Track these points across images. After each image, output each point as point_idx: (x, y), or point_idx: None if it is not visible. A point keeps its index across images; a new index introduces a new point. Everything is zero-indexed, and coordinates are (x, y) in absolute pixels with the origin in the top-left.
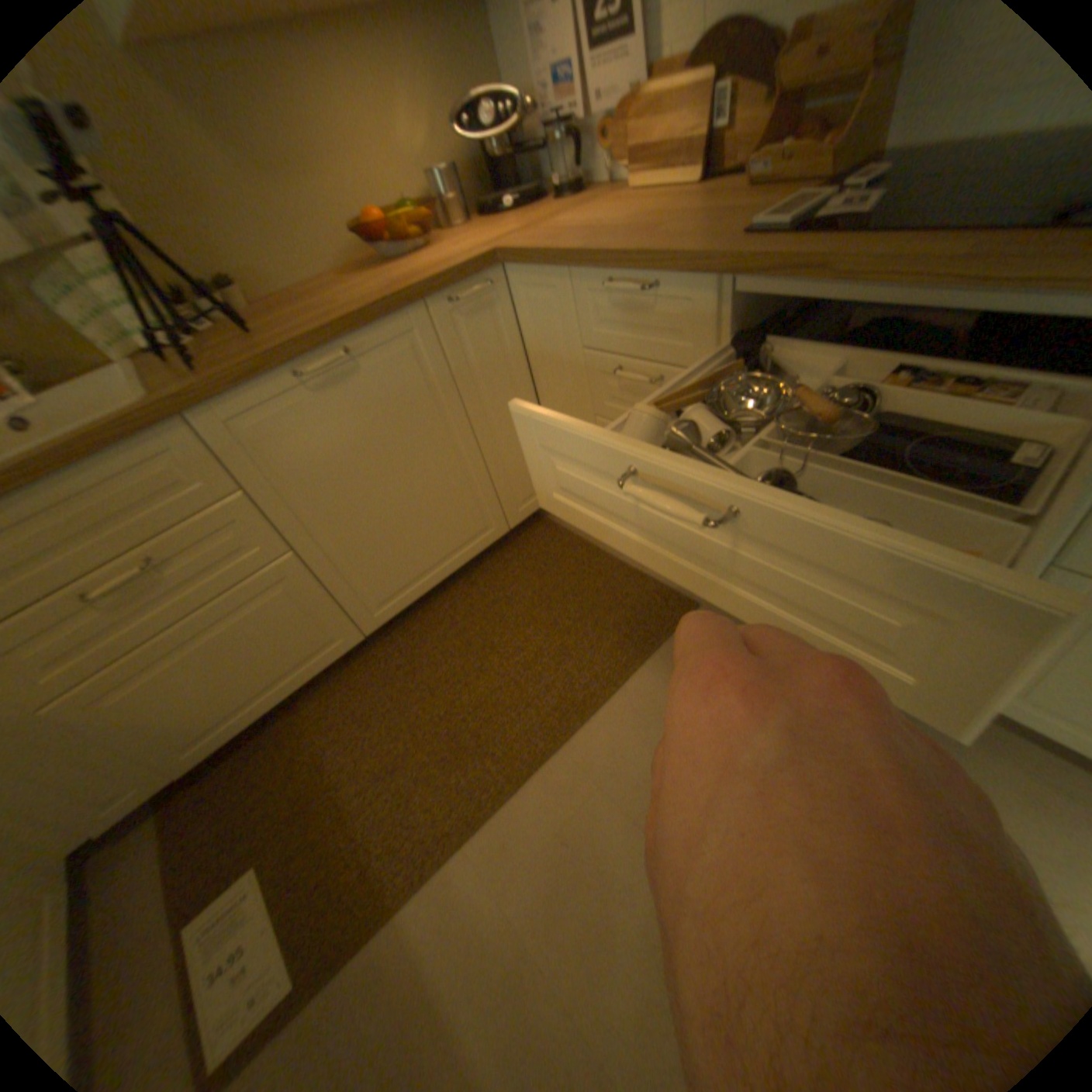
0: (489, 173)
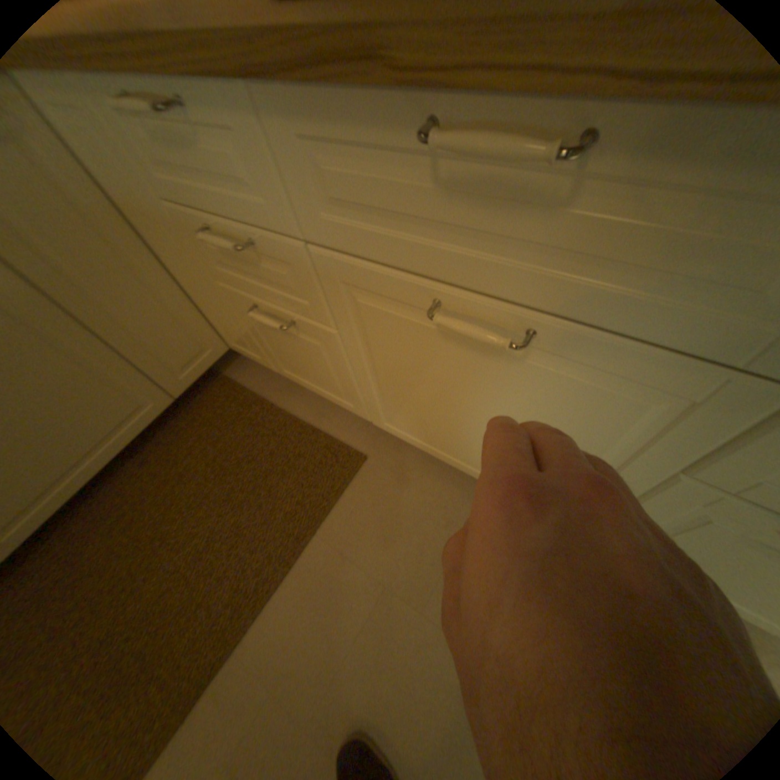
0: None
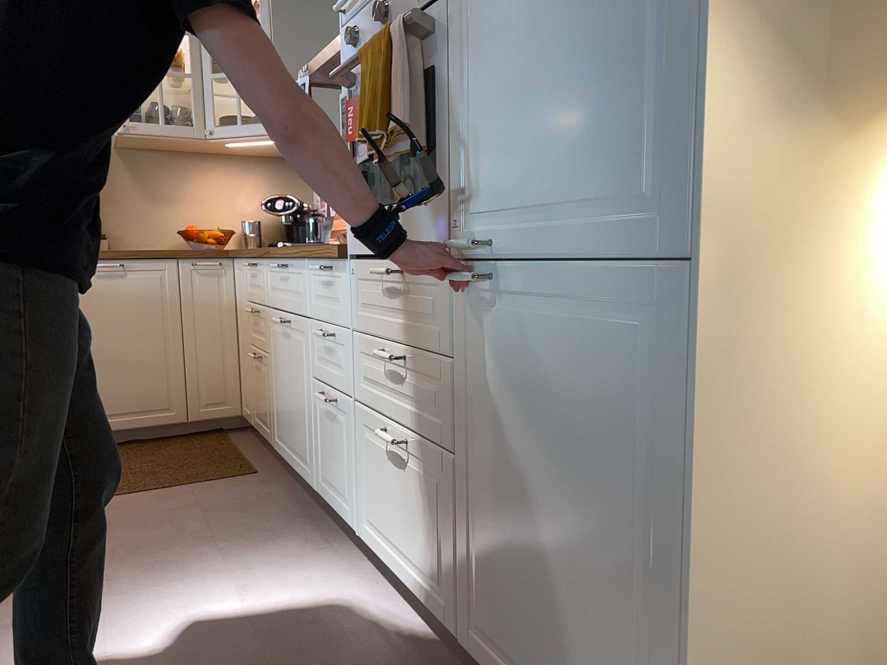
0: (288, 232)
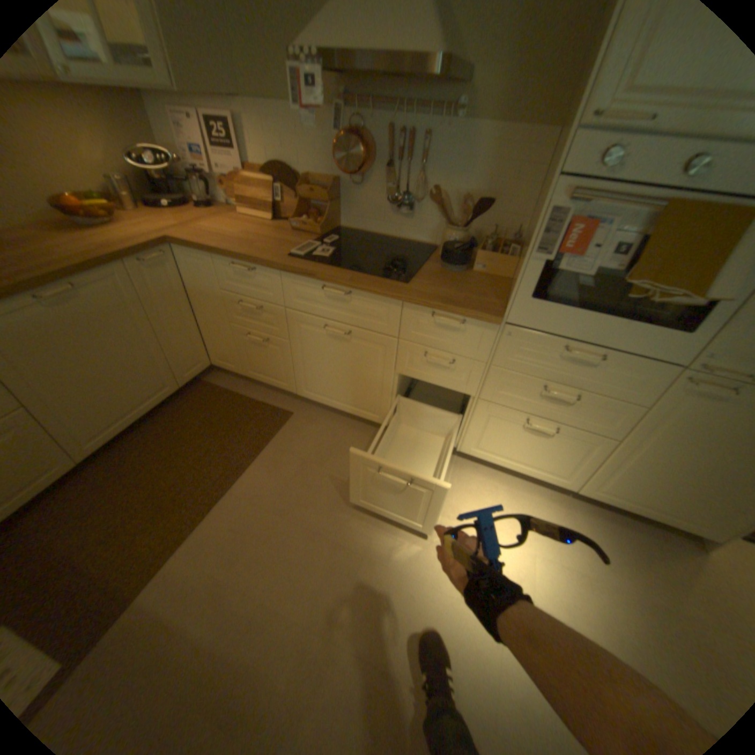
0: (148, 184)
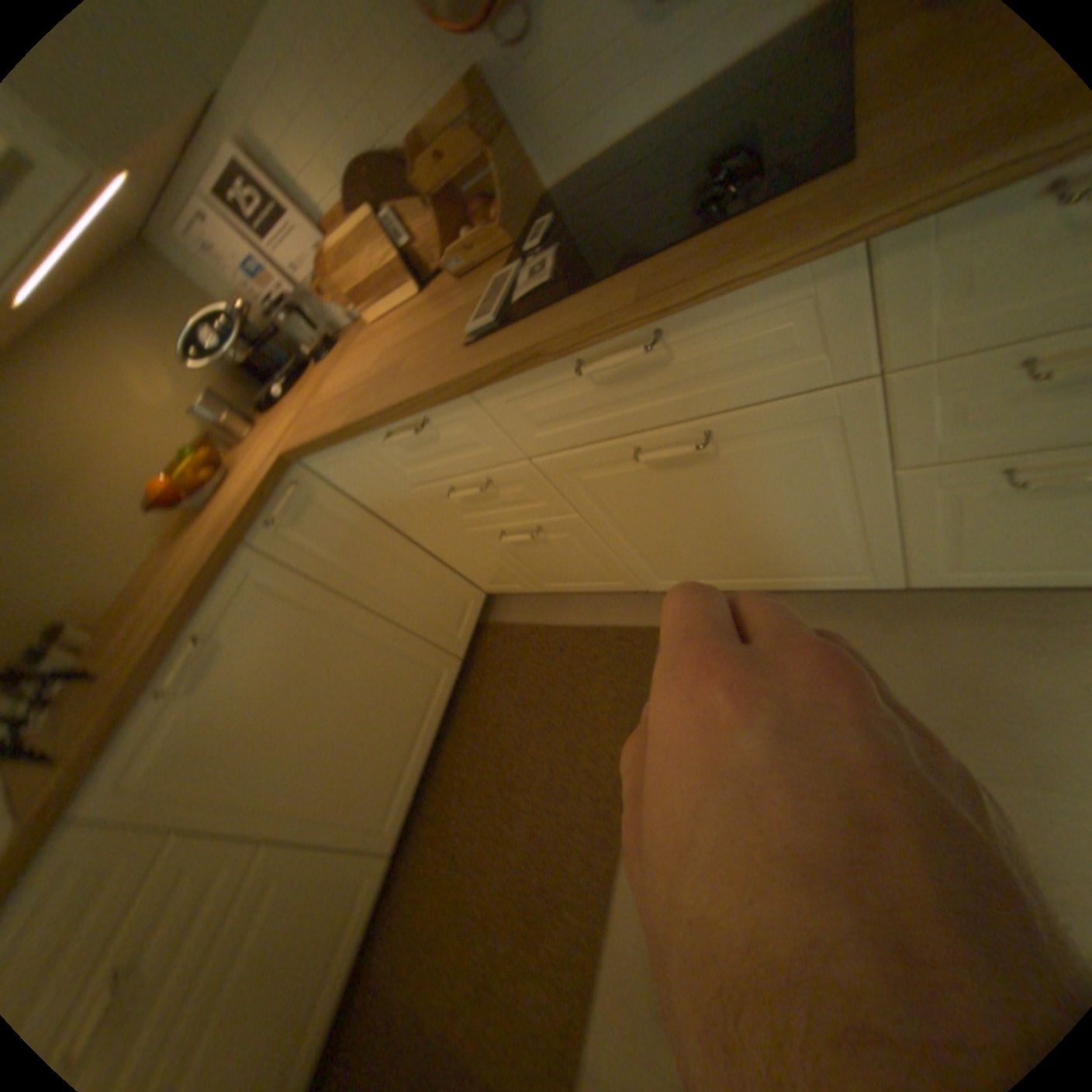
0: (251, 369)
